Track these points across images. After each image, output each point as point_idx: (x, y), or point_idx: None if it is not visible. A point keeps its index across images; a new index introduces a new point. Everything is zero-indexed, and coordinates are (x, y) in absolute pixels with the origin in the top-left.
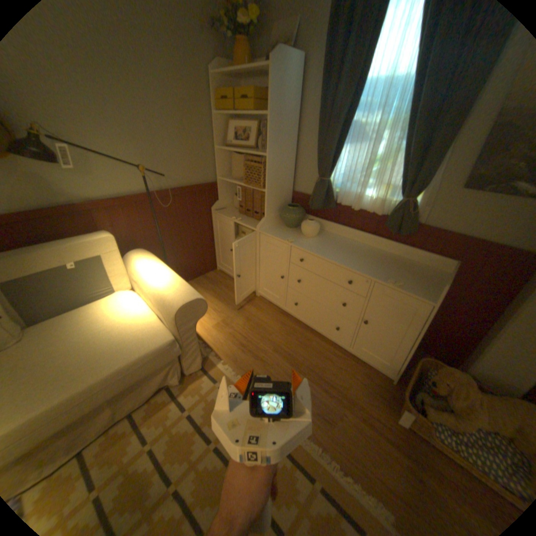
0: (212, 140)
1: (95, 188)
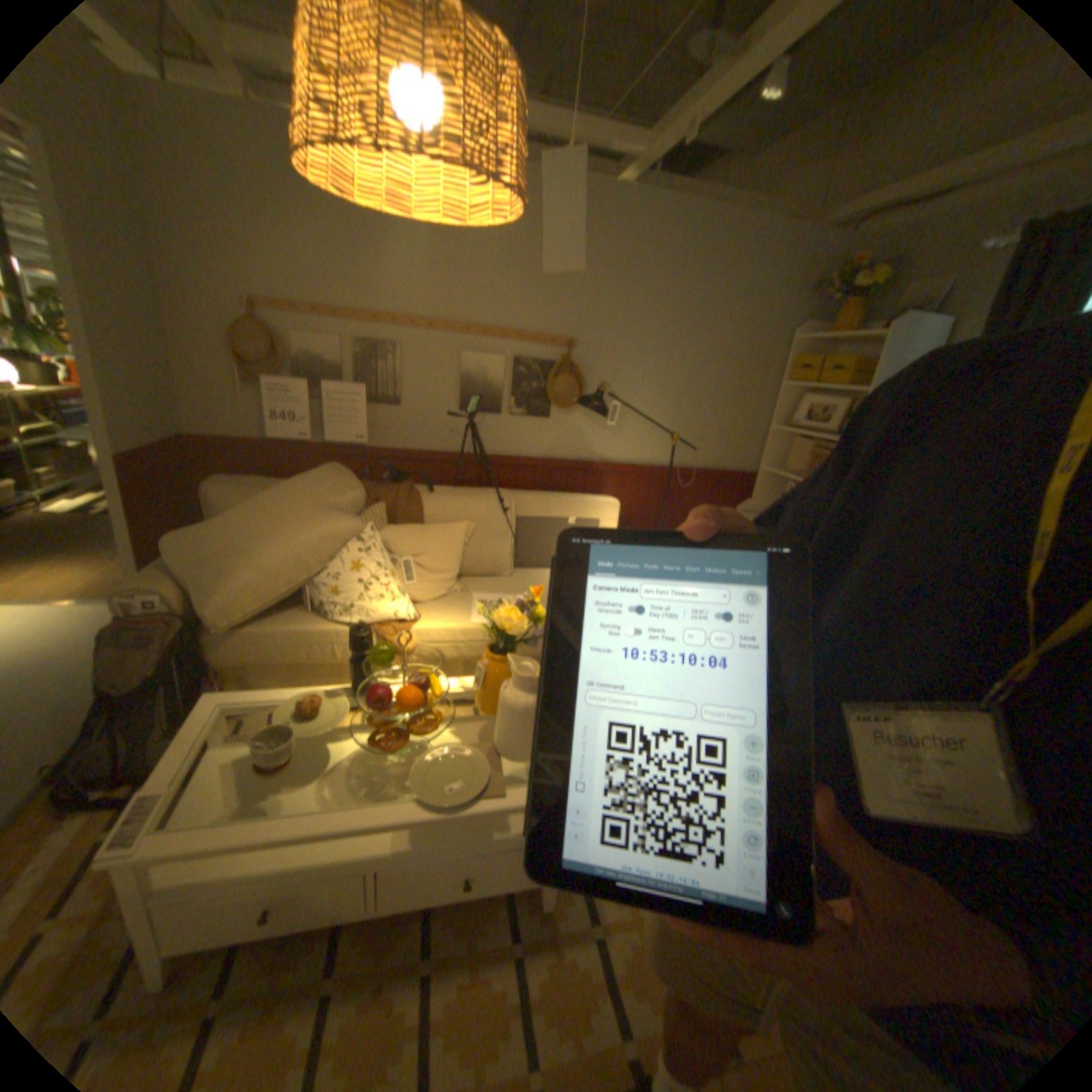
0: (770, 417)
1: (616, 451)
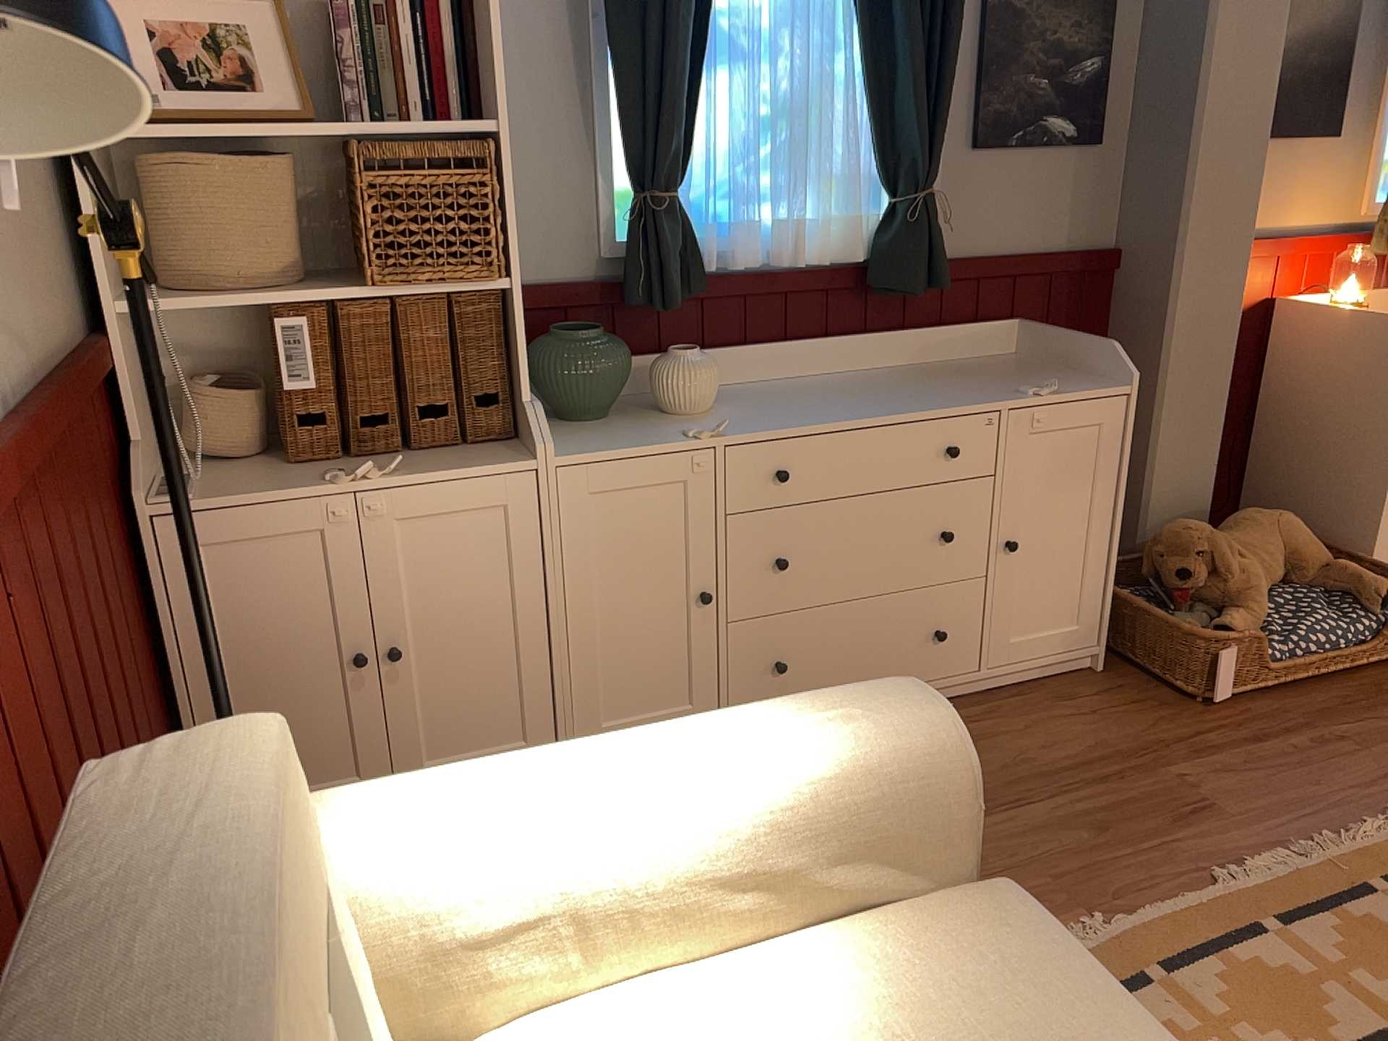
0: None
1: None
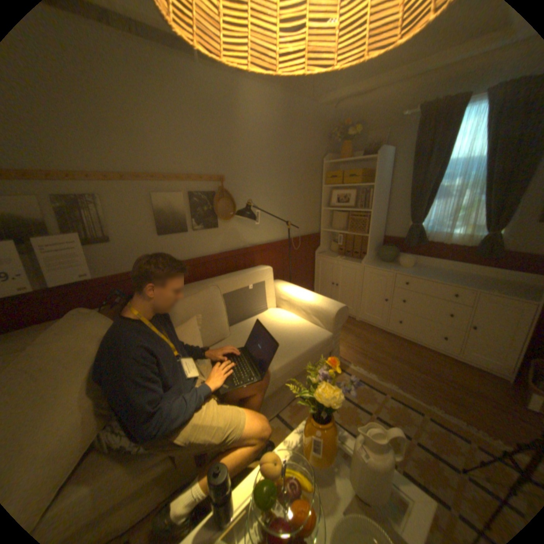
0: (319, 204)
1: (258, 239)
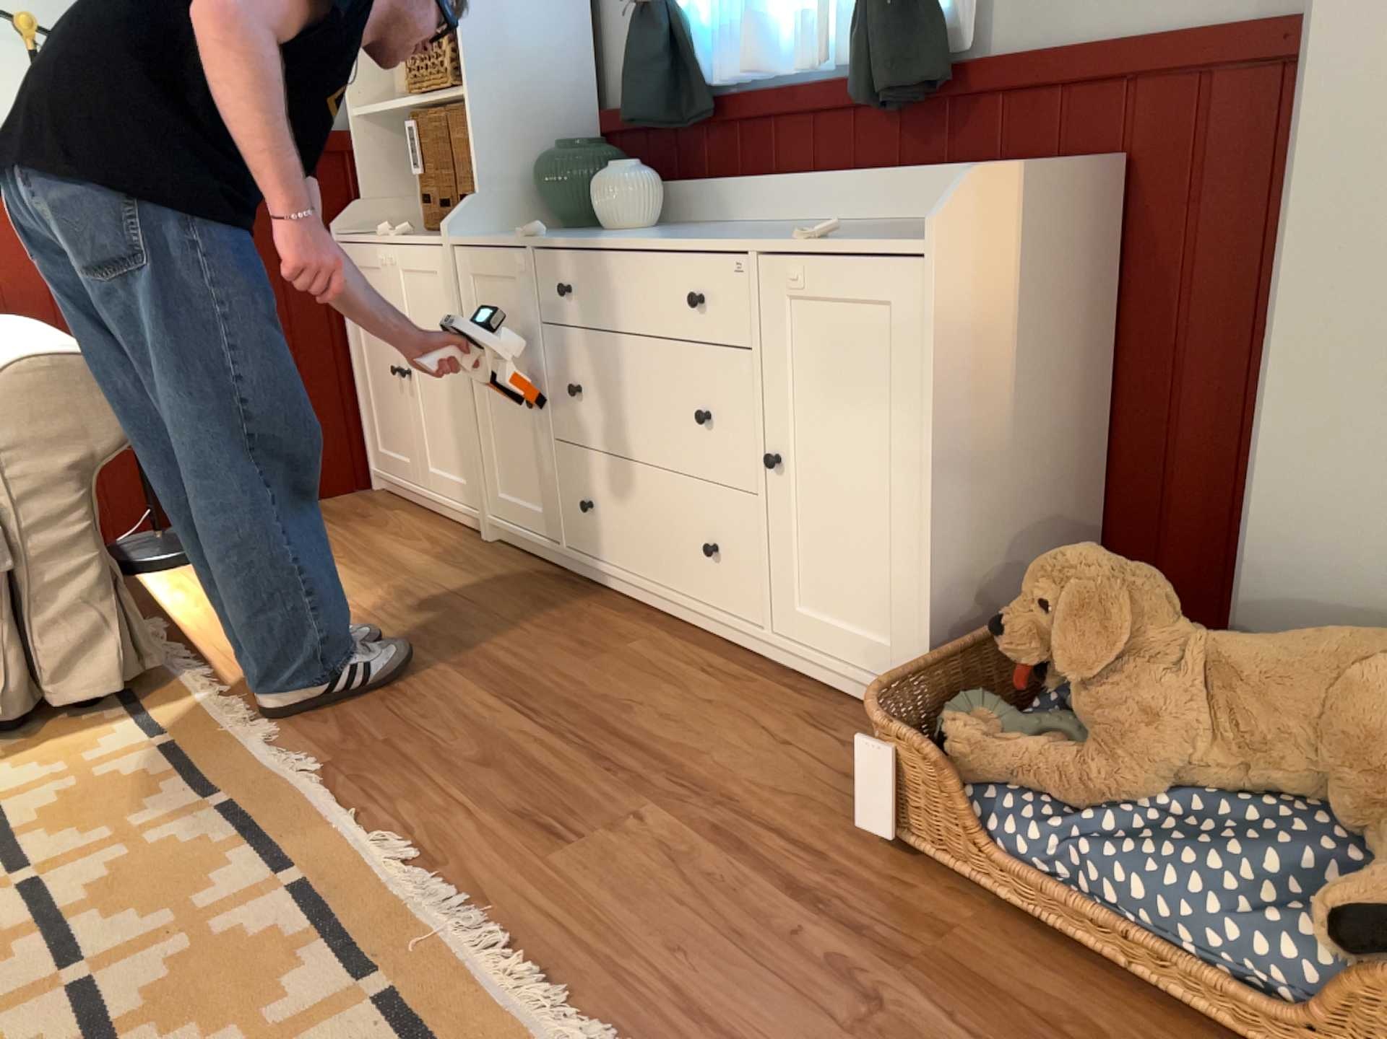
0: None
1: None
